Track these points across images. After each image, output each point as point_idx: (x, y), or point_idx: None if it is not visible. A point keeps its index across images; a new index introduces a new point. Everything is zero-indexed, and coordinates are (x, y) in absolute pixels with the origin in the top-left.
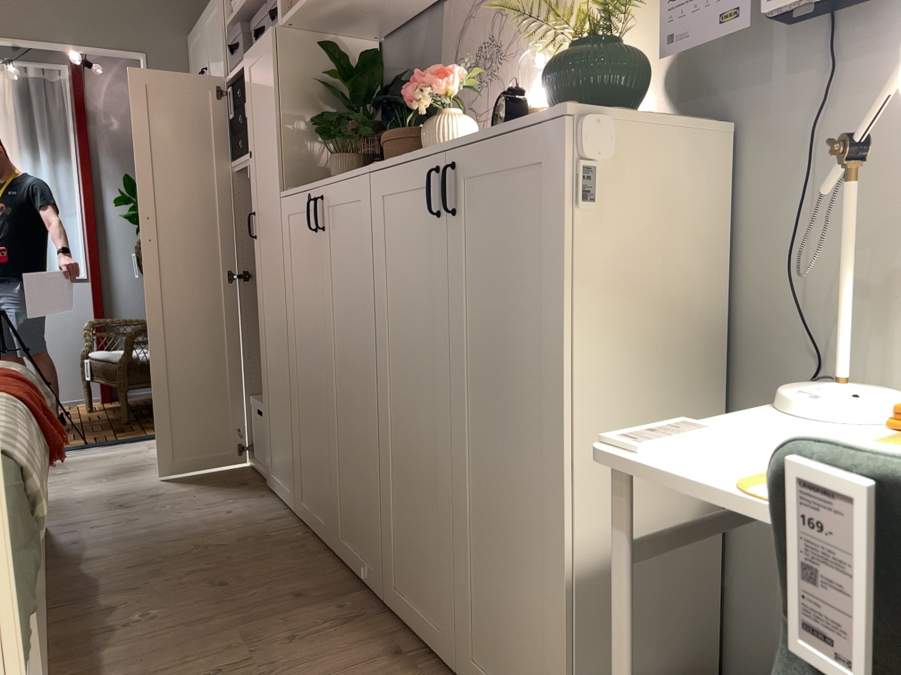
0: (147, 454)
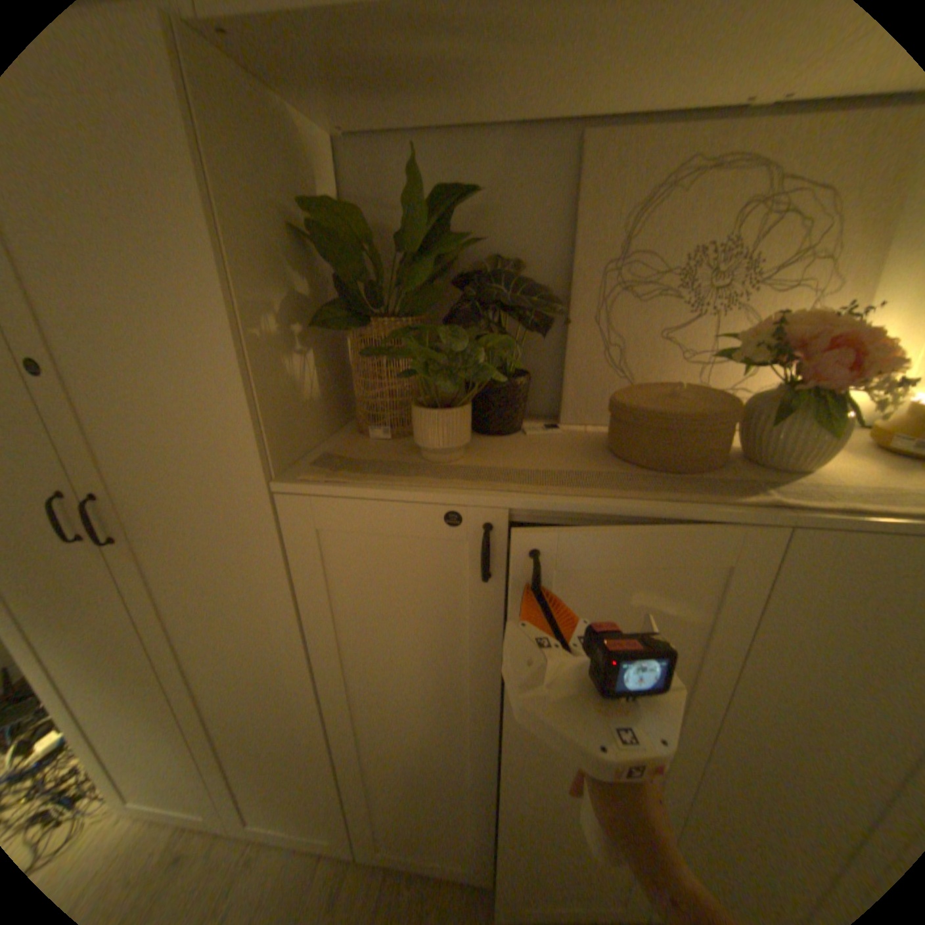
0: None
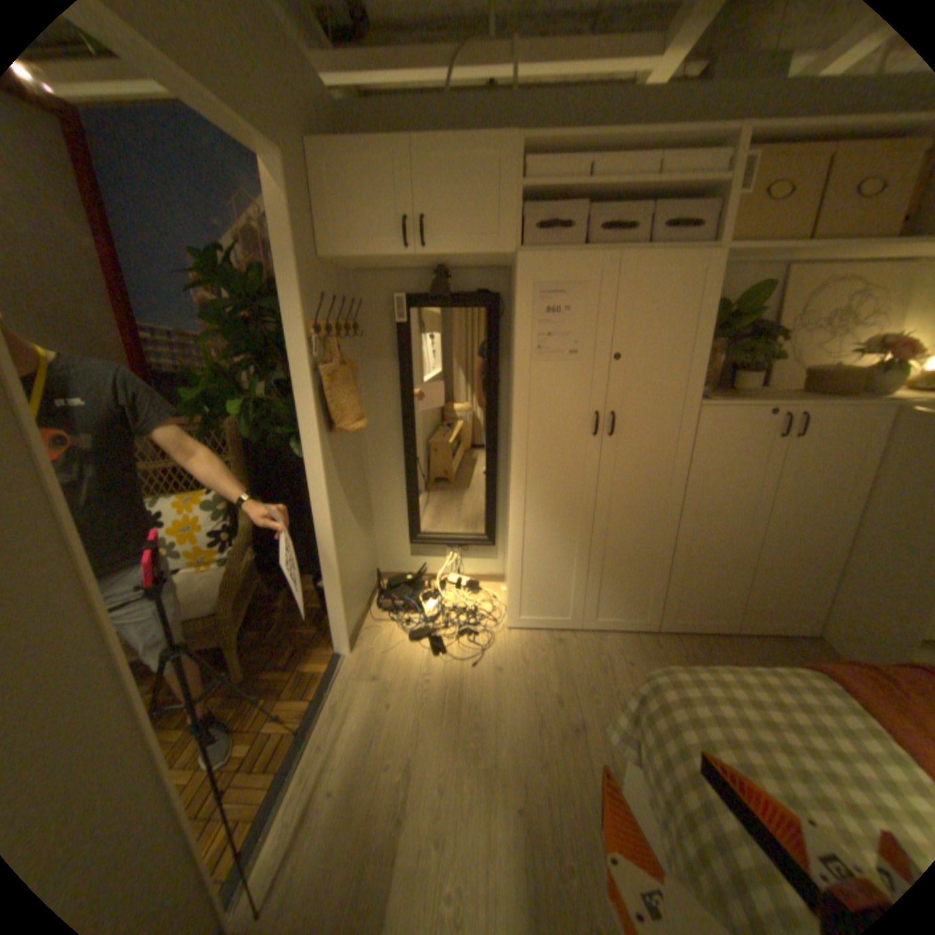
0: (402, 686)
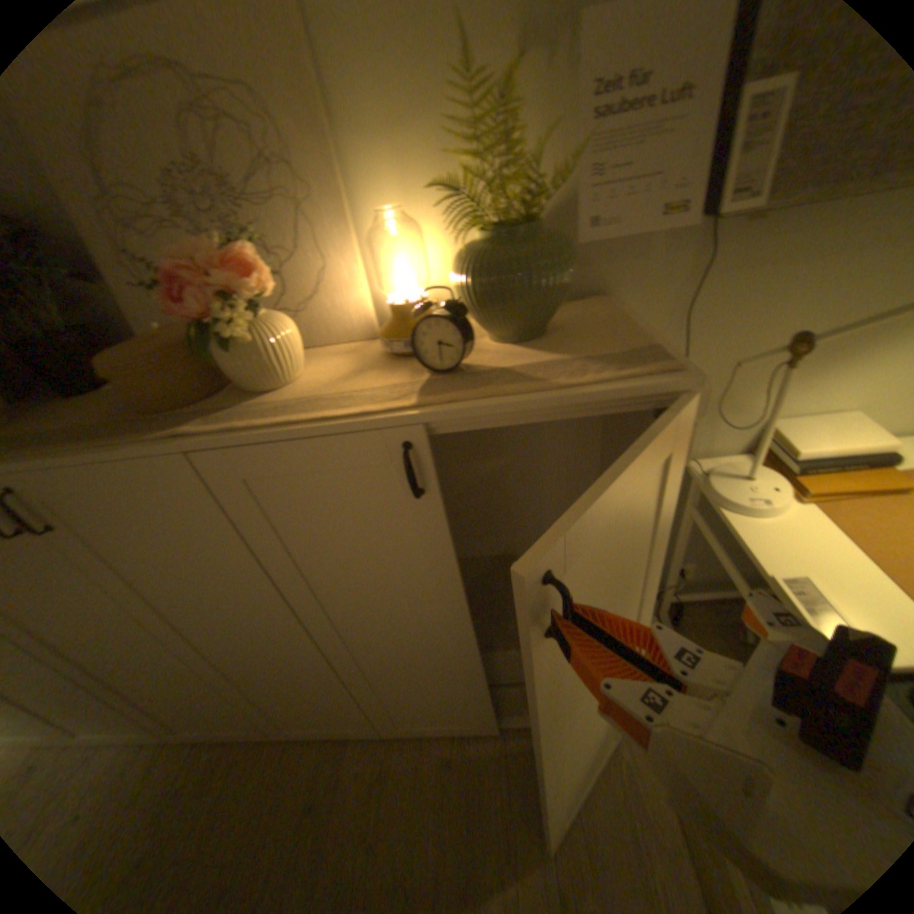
0: None
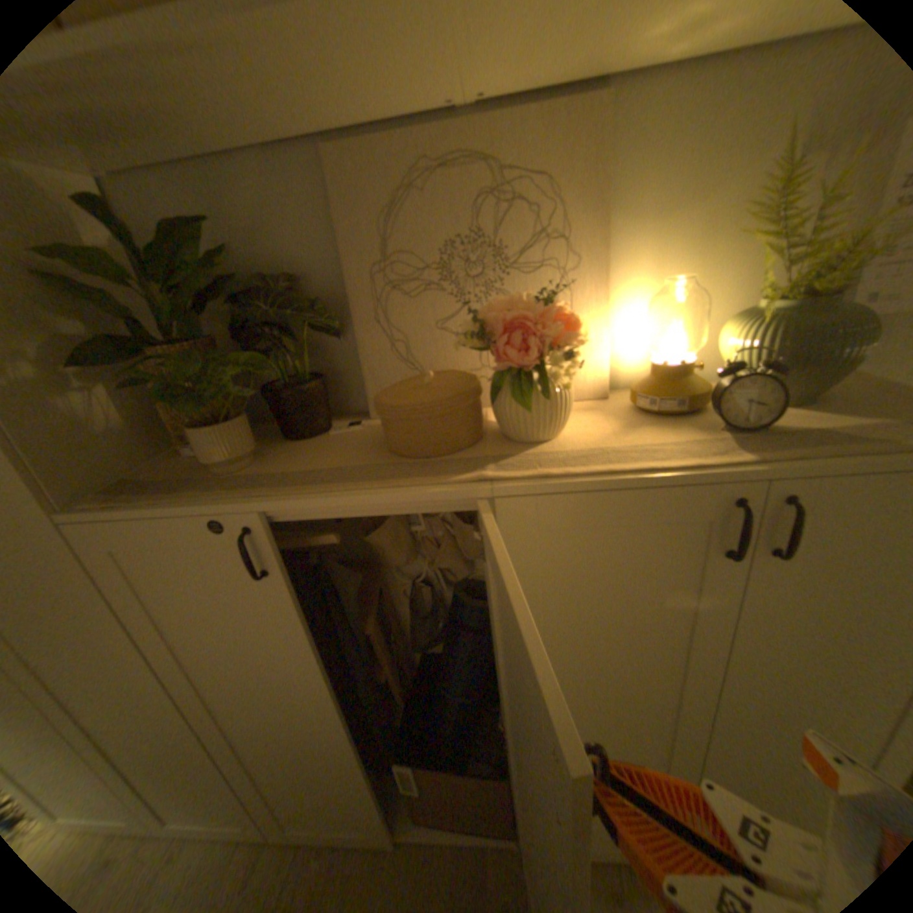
0: None
